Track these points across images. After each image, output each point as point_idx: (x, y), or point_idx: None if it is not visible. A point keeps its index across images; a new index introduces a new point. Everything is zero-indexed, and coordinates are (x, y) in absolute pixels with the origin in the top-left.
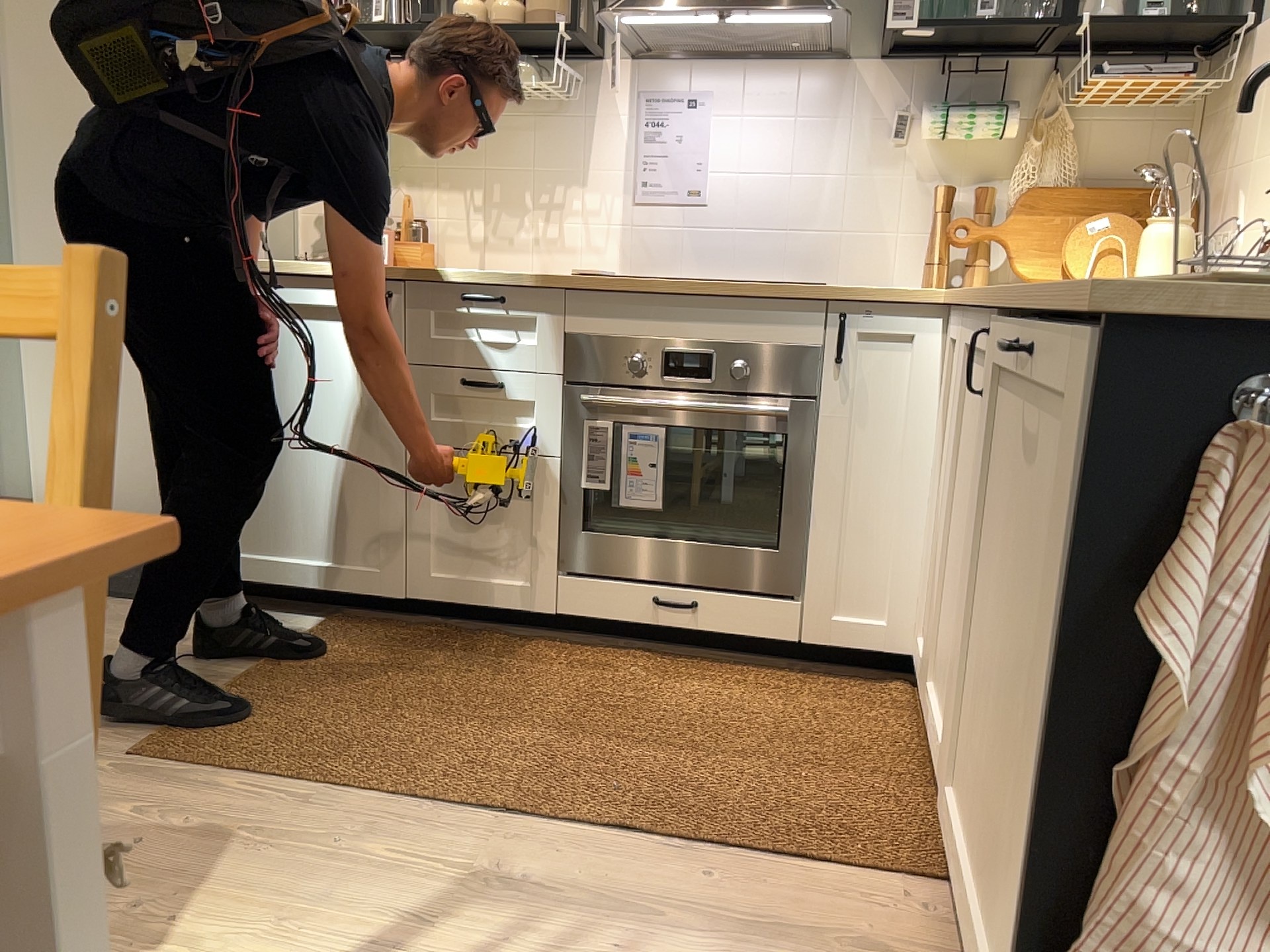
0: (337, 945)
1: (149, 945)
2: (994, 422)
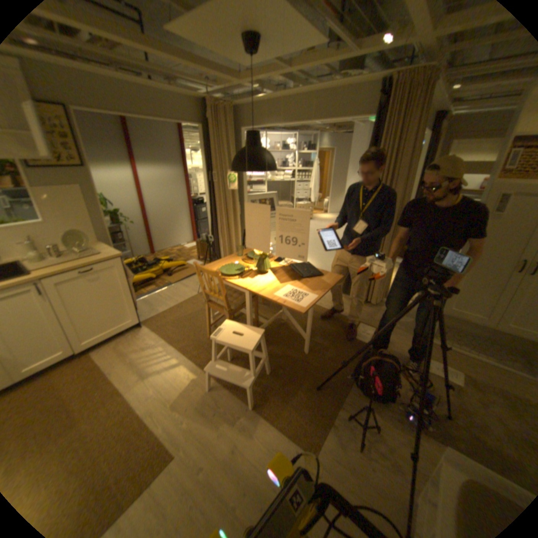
0: (170, 373)
1: (192, 383)
2: (55, 291)
